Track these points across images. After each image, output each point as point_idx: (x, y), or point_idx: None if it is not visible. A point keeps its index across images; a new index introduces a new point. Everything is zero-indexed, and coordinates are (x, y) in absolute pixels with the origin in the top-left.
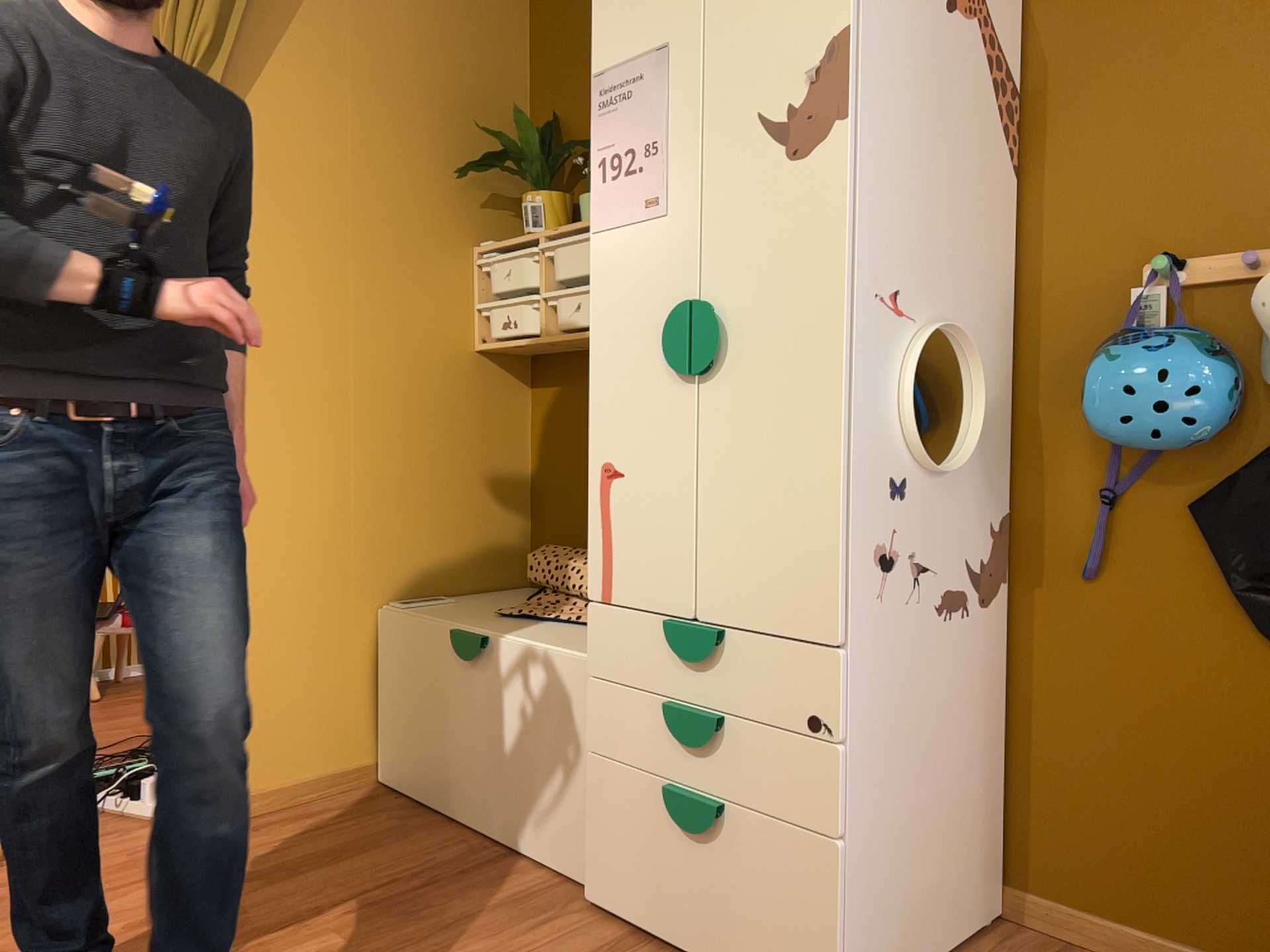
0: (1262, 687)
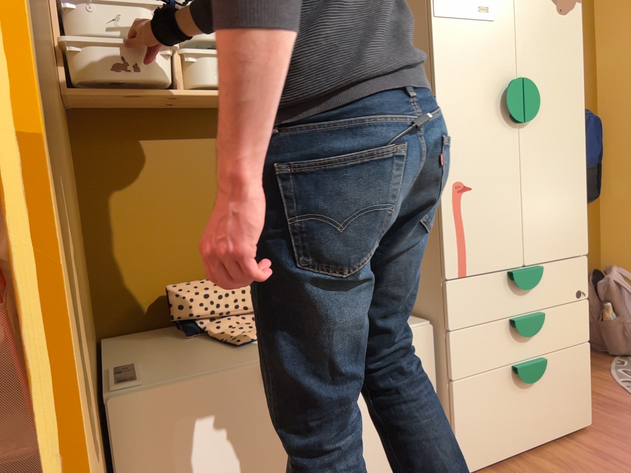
0: None
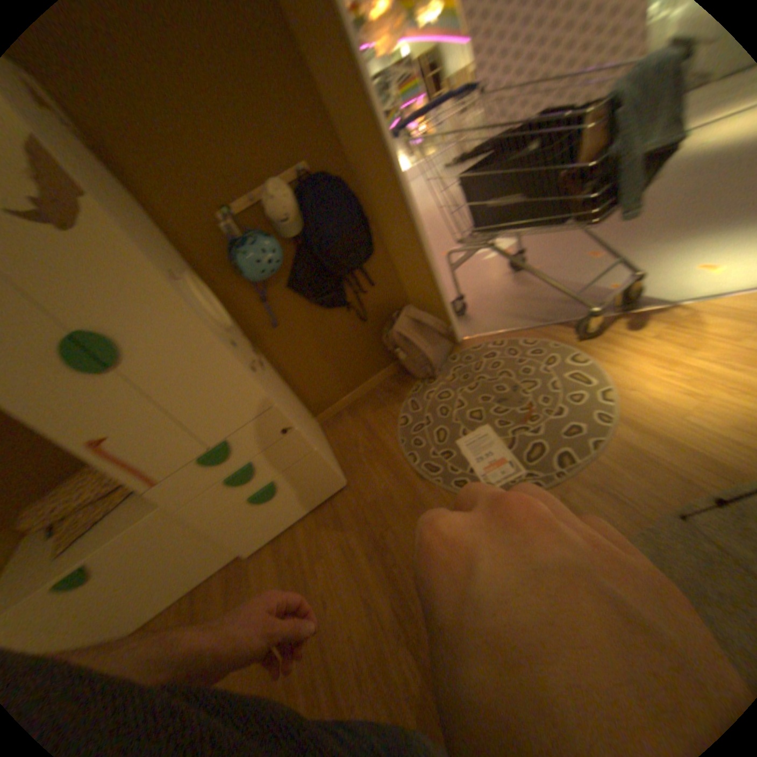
0: (332, 321)
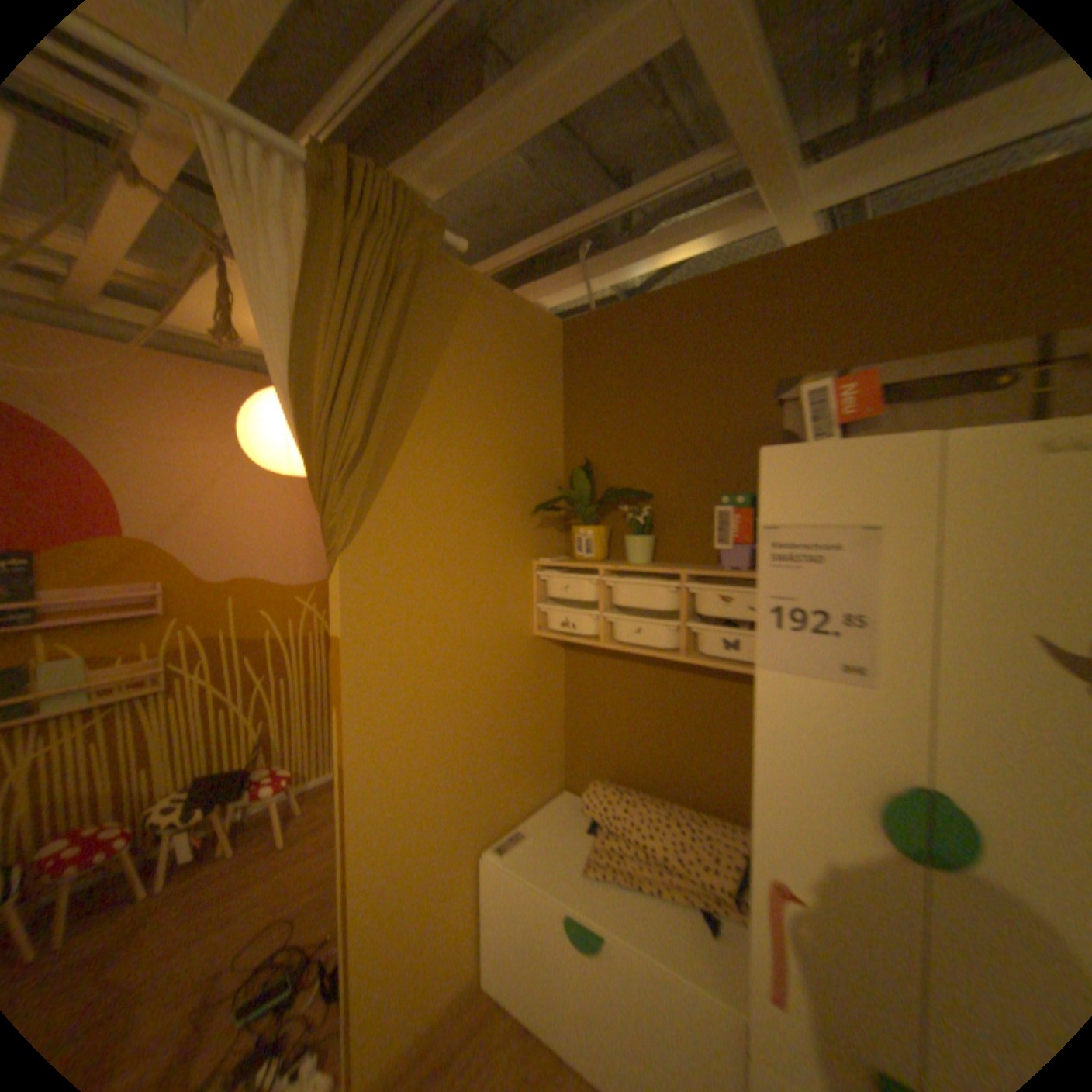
0: None
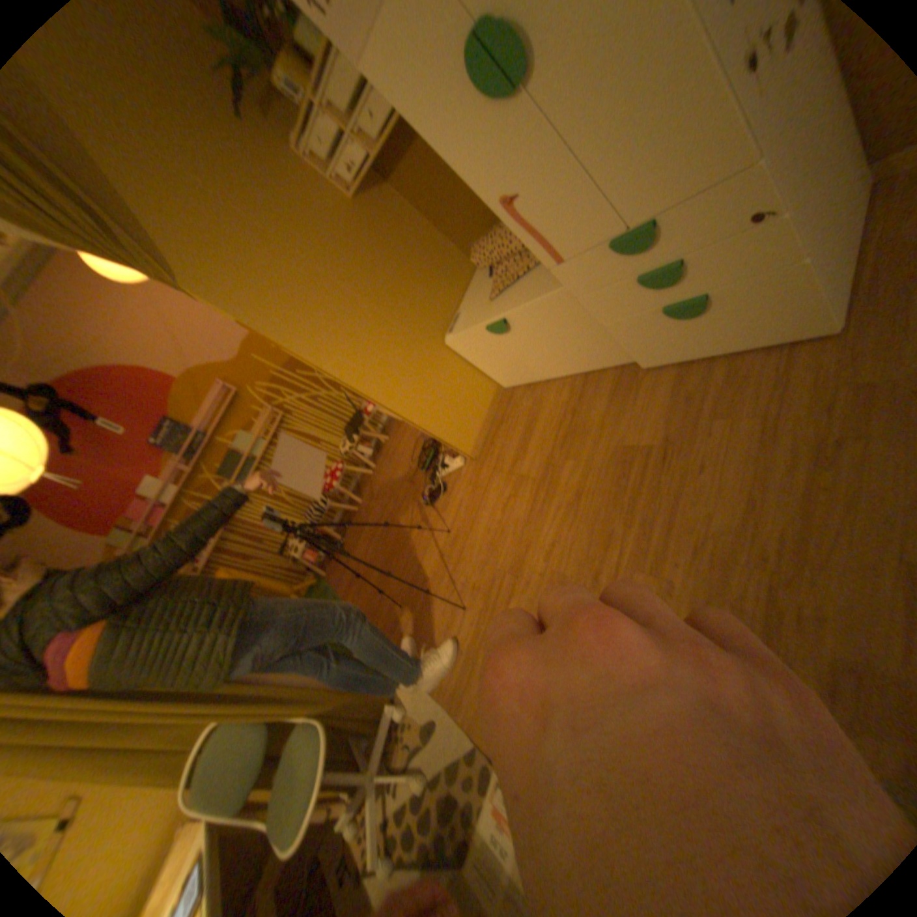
0: None
